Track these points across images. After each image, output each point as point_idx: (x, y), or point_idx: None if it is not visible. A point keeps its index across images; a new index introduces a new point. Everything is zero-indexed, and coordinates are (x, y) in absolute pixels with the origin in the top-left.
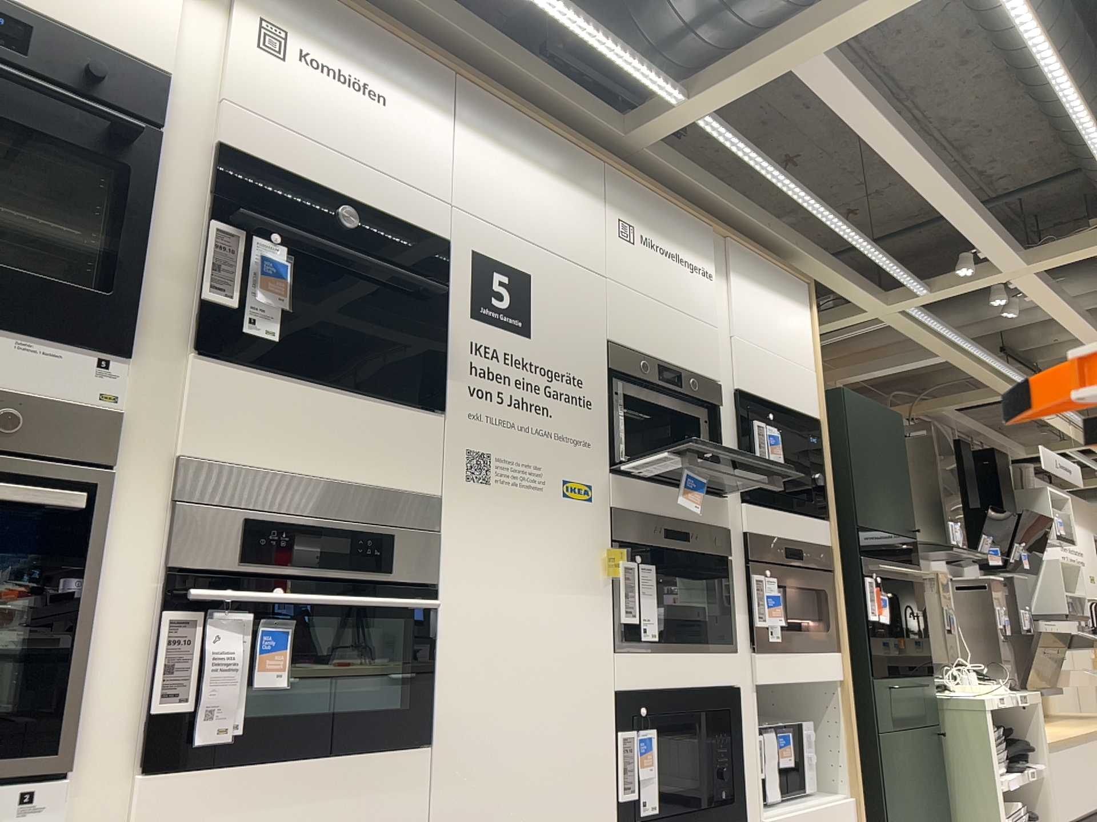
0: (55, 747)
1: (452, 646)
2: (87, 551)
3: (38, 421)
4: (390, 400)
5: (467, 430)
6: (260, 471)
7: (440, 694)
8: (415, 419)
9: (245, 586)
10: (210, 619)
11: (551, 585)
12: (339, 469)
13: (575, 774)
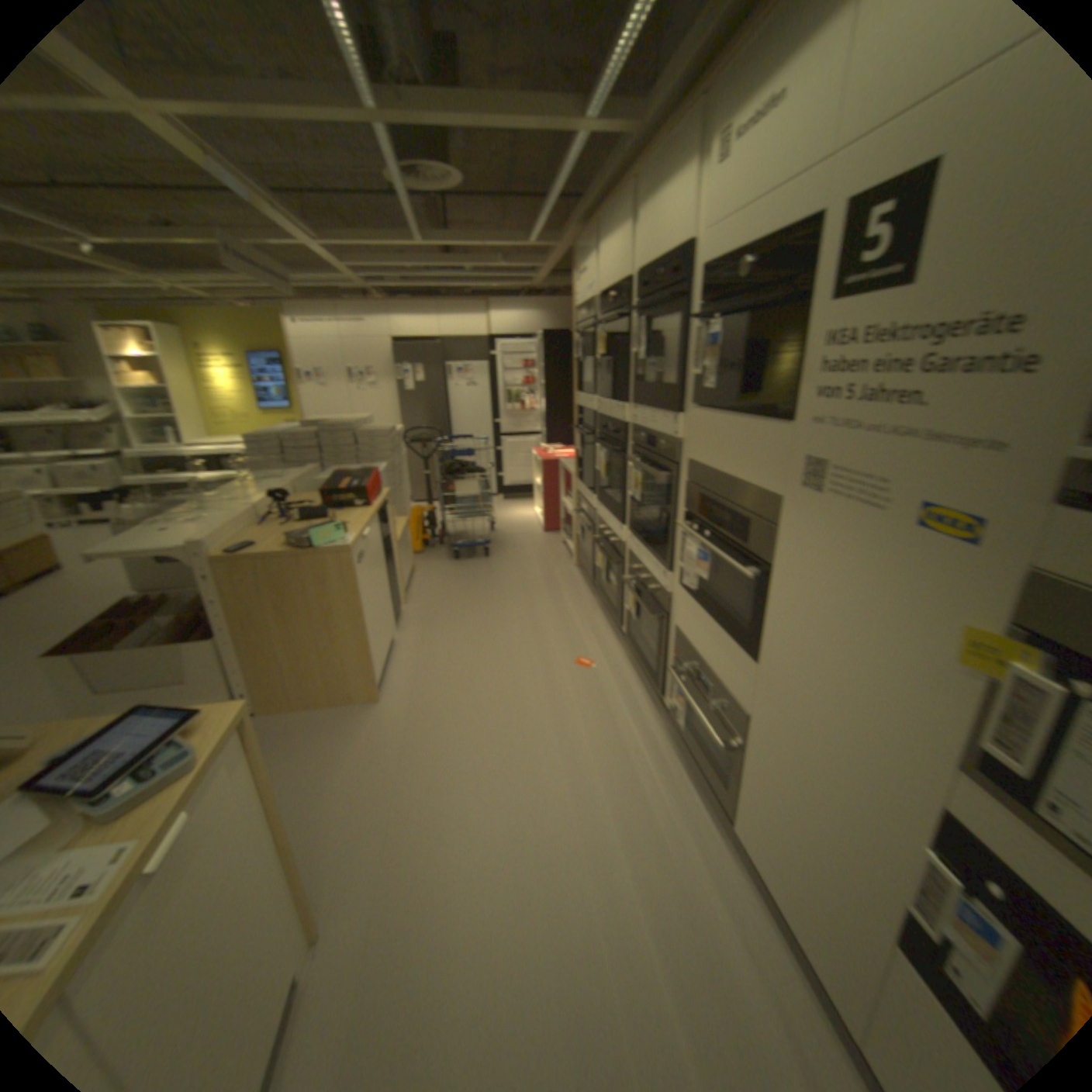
0: (666, 561)
1: (773, 612)
2: (671, 496)
3: (664, 445)
4: (761, 414)
5: (807, 436)
6: (707, 467)
7: (763, 636)
8: (769, 429)
9: (705, 525)
10: (689, 535)
11: (870, 619)
12: (730, 469)
13: (858, 807)
